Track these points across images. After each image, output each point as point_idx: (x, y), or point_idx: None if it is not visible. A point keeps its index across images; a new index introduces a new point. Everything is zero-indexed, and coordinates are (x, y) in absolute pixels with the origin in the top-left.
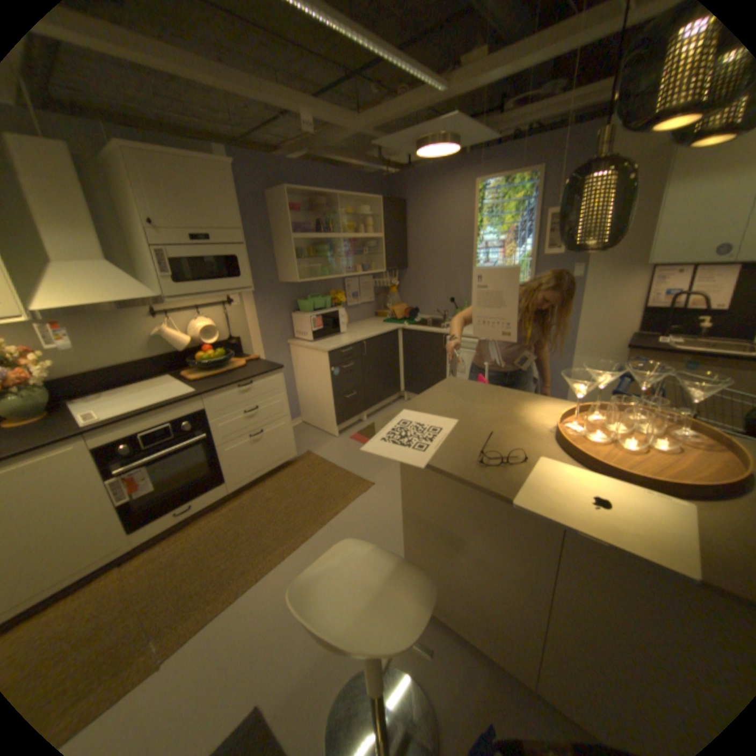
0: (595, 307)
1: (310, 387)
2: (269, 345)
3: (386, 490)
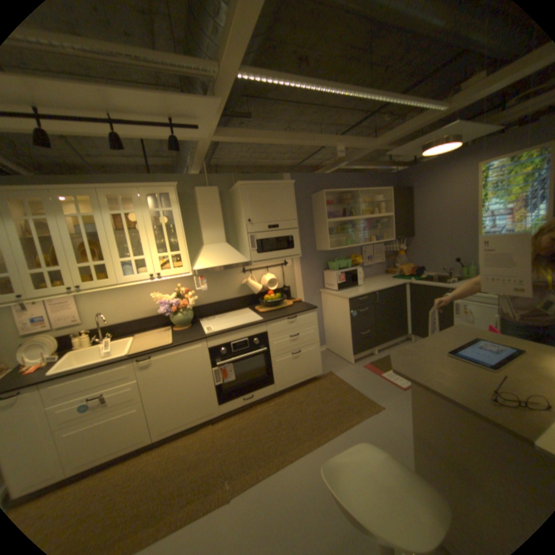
0: None
1: (334, 324)
2: (307, 292)
3: (396, 417)
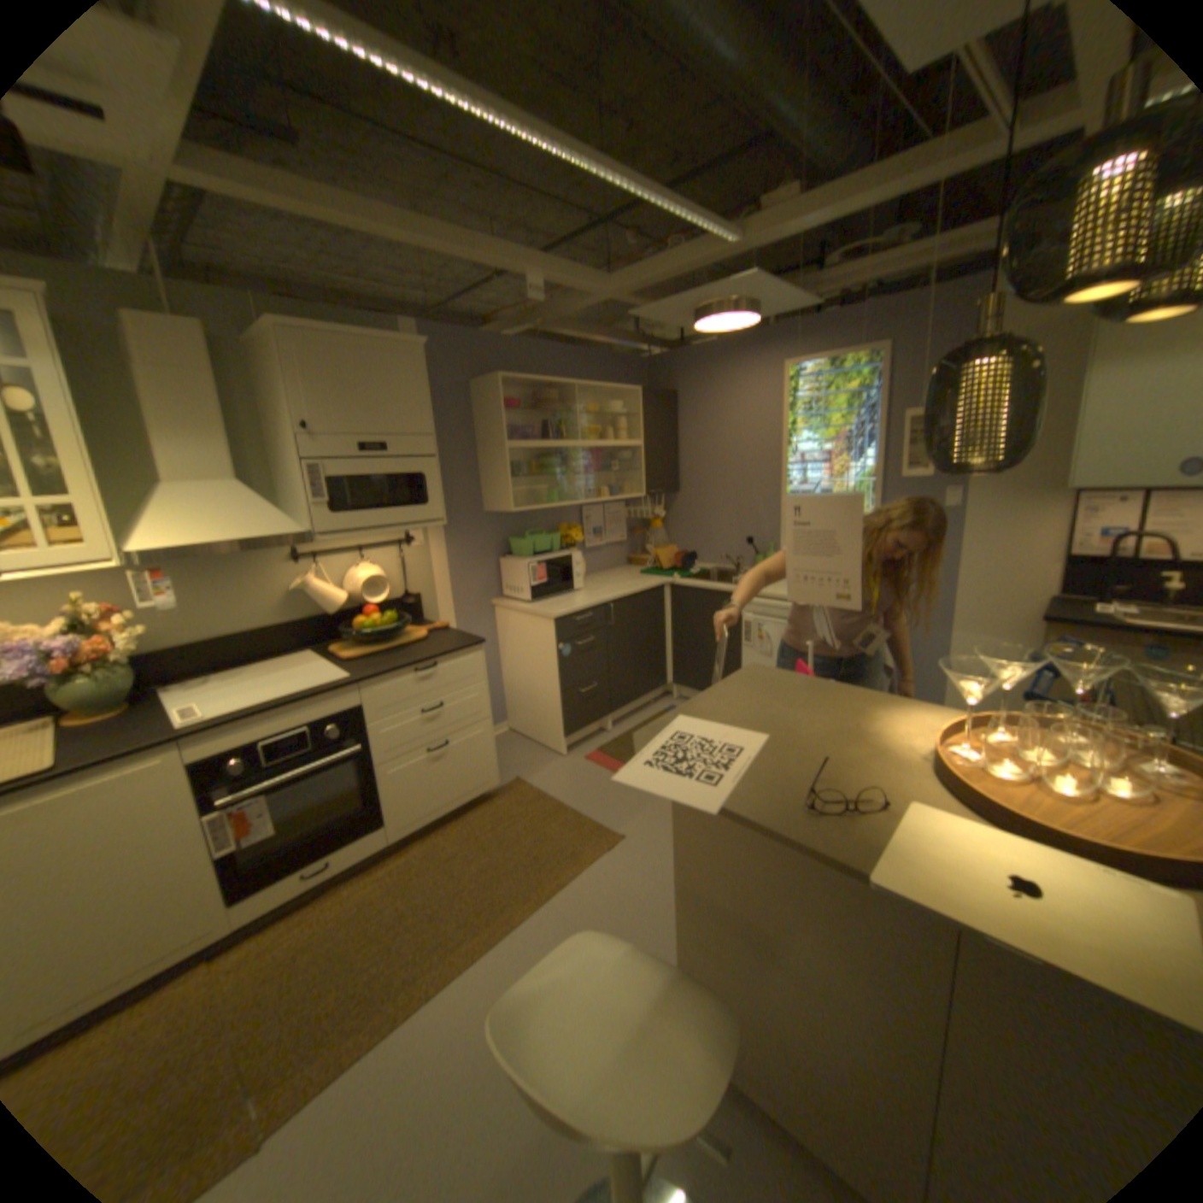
0: (983, 555)
1: (524, 674)
2: (464, 608)
3: (644, 850)
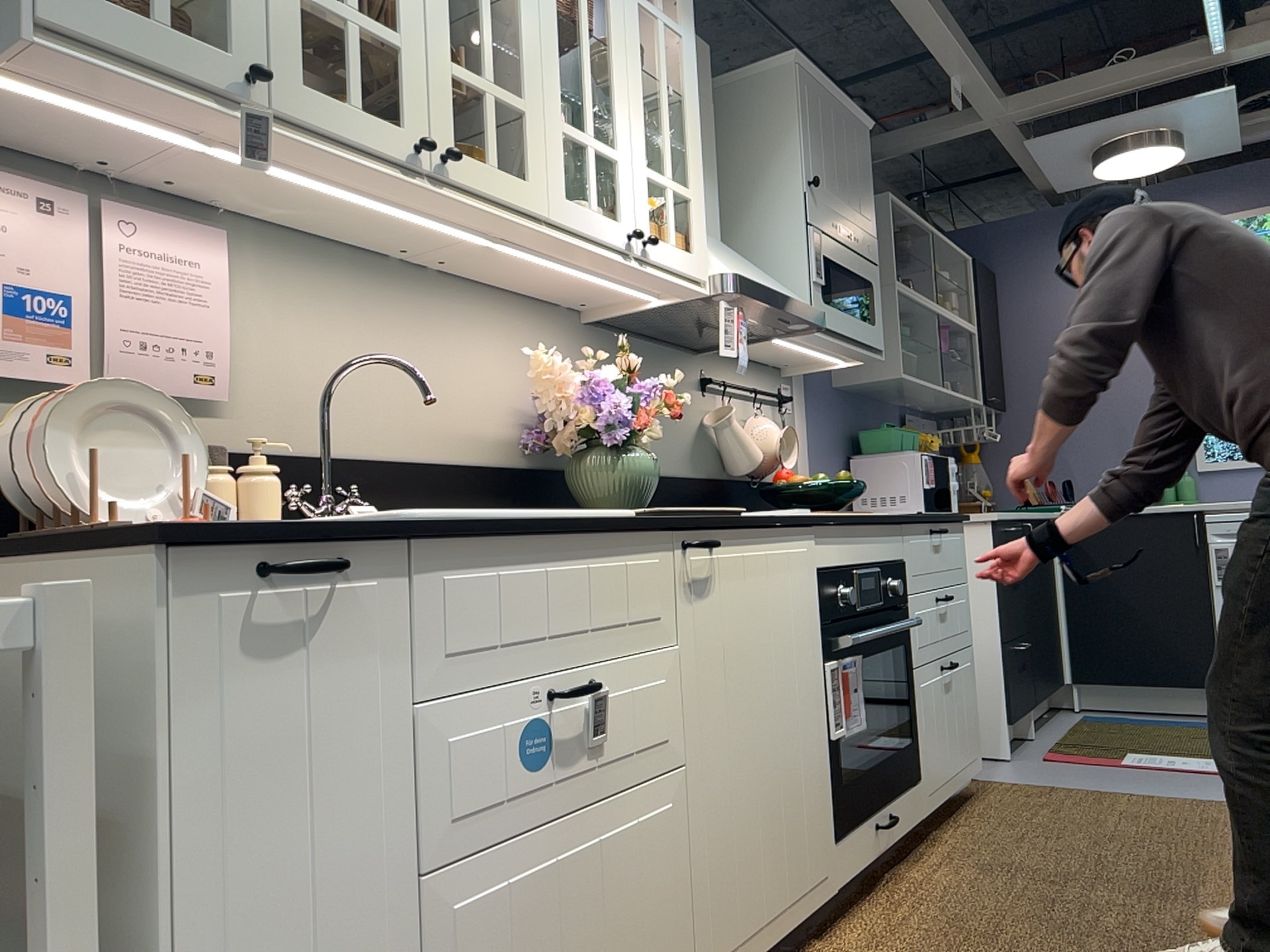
0: None
1: None
2: None
3: None
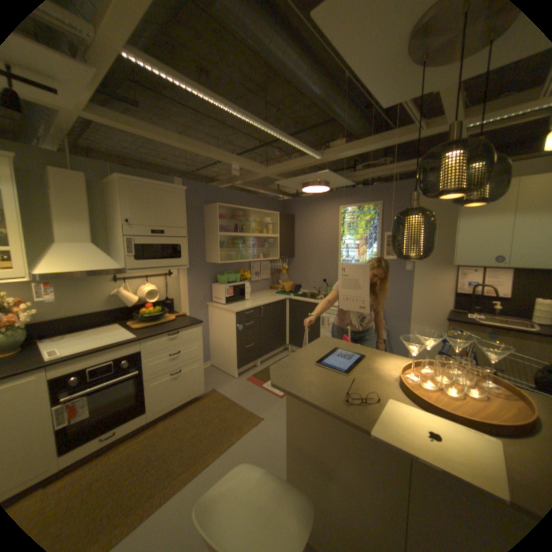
0: (422, 291)
1: (220, 338)
2: (194, 305)
3: (273, 425)
